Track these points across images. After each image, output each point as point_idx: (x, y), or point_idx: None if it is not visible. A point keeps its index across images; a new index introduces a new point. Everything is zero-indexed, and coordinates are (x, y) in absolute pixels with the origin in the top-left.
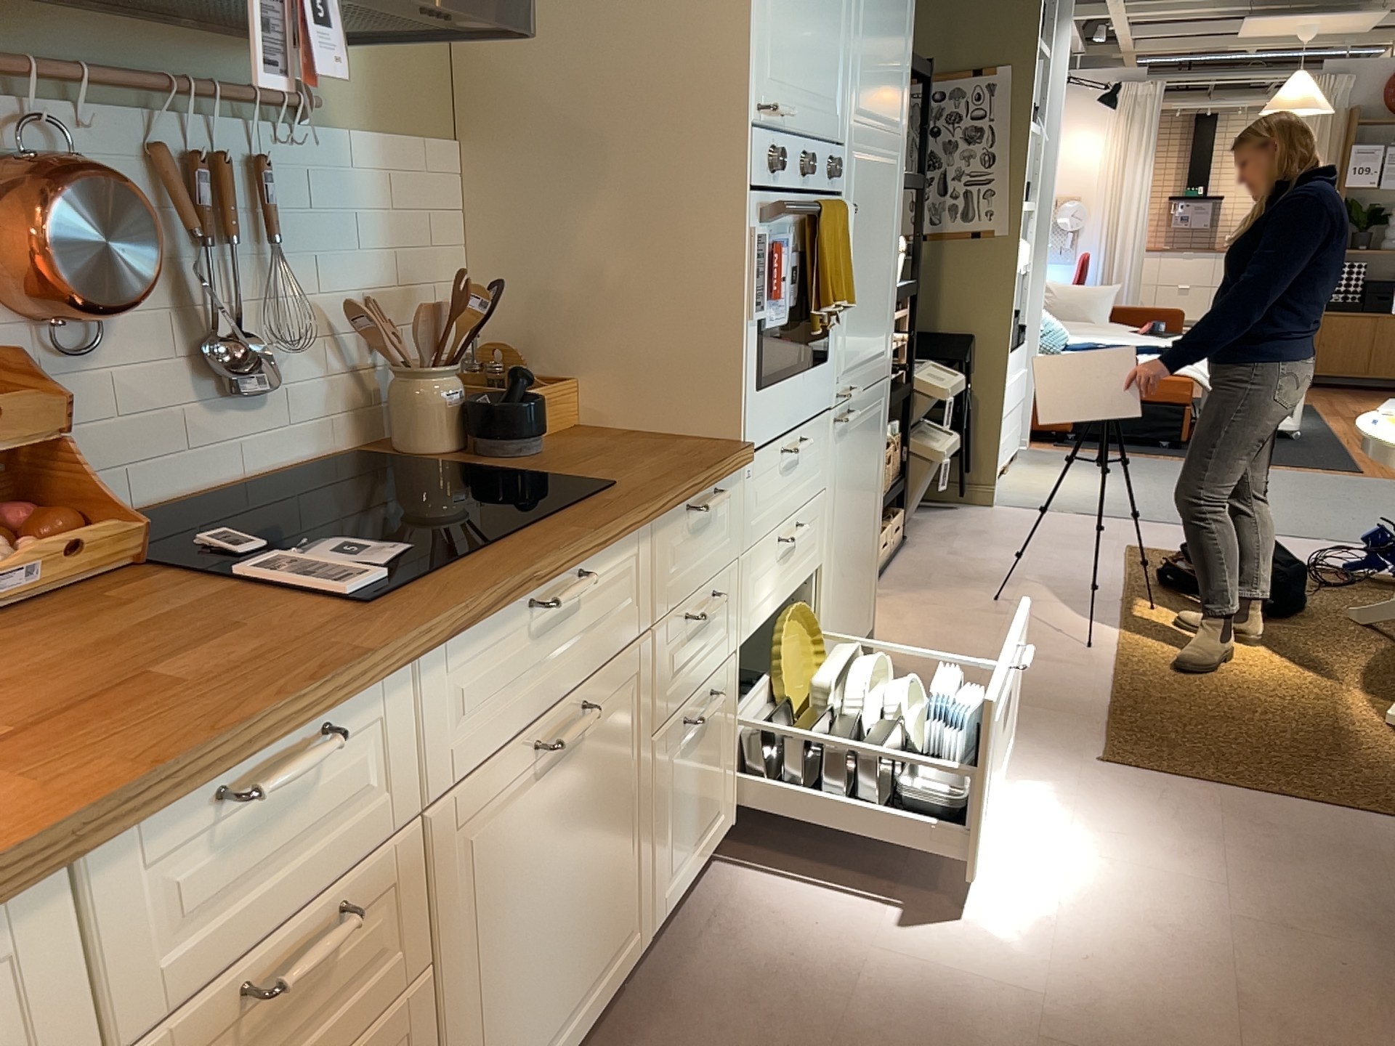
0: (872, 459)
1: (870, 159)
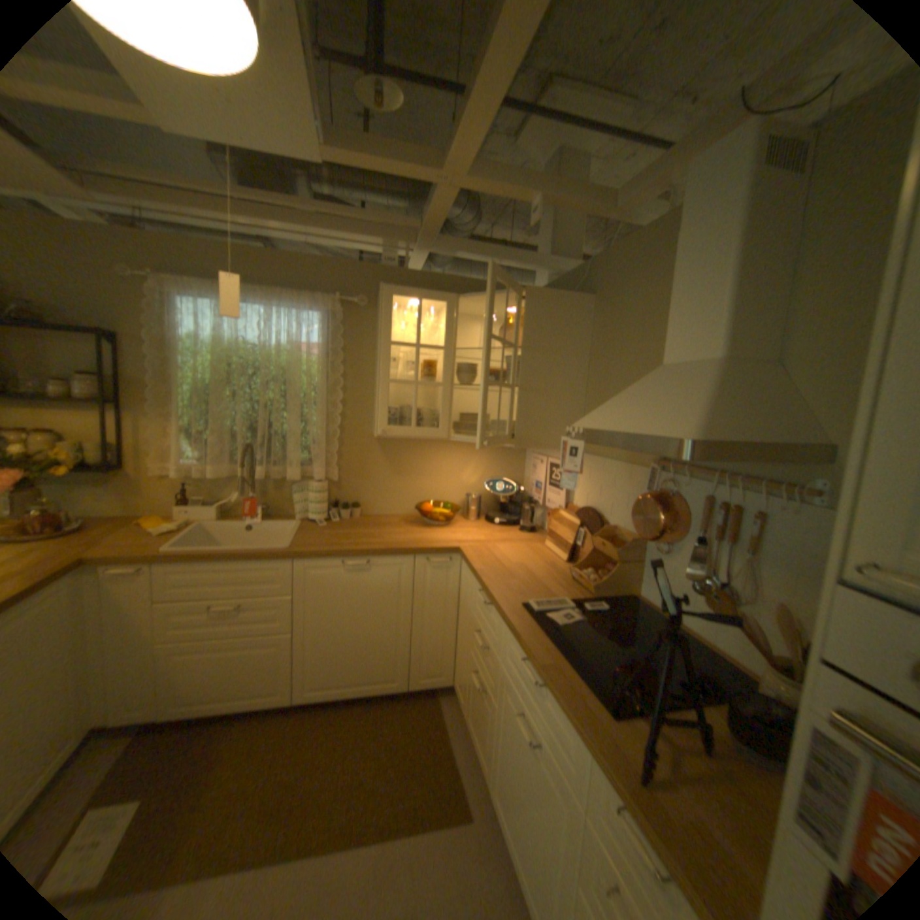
0: None
1: None
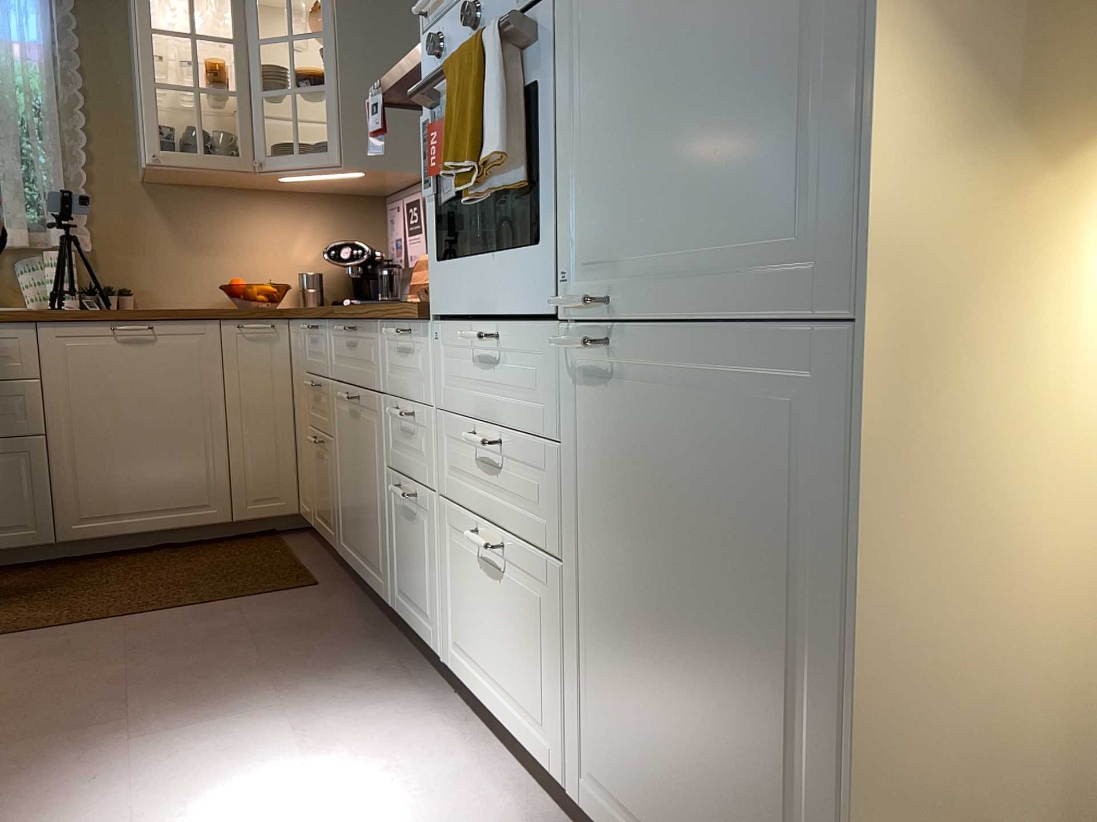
0: (752, 522)
1: None
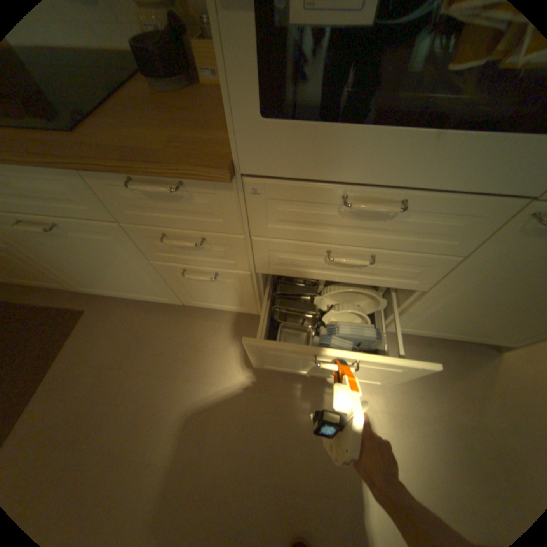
0: None
1: None
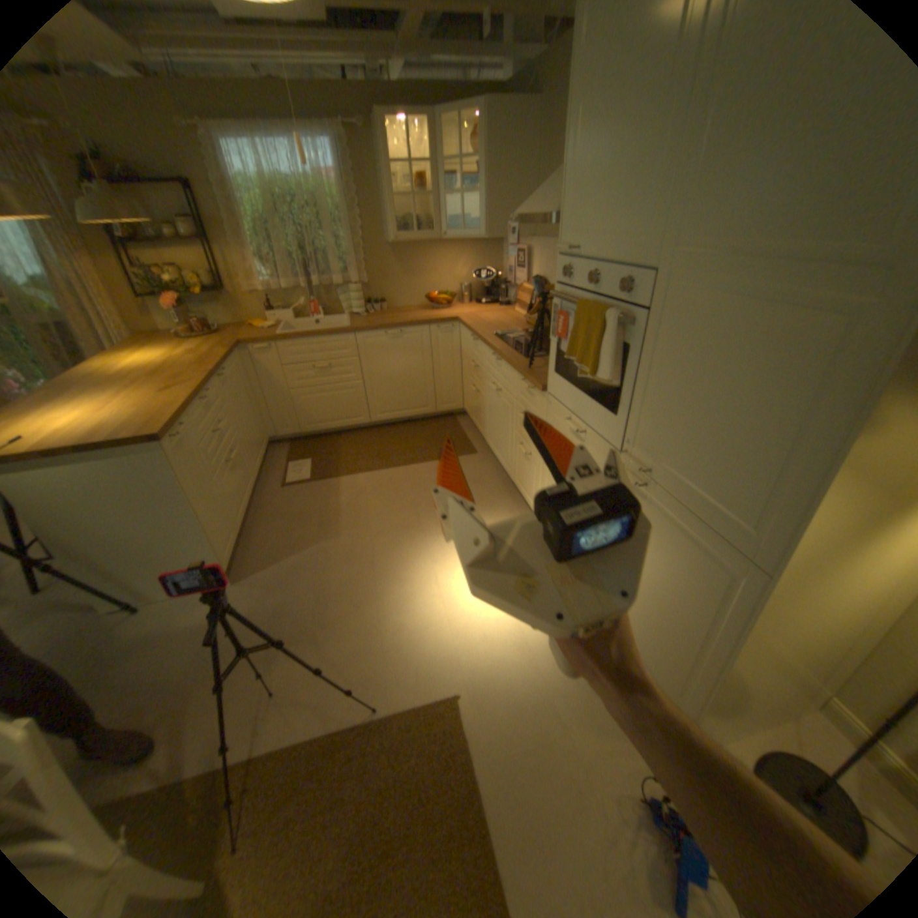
0: (690, 589)
1: (714, 290)
